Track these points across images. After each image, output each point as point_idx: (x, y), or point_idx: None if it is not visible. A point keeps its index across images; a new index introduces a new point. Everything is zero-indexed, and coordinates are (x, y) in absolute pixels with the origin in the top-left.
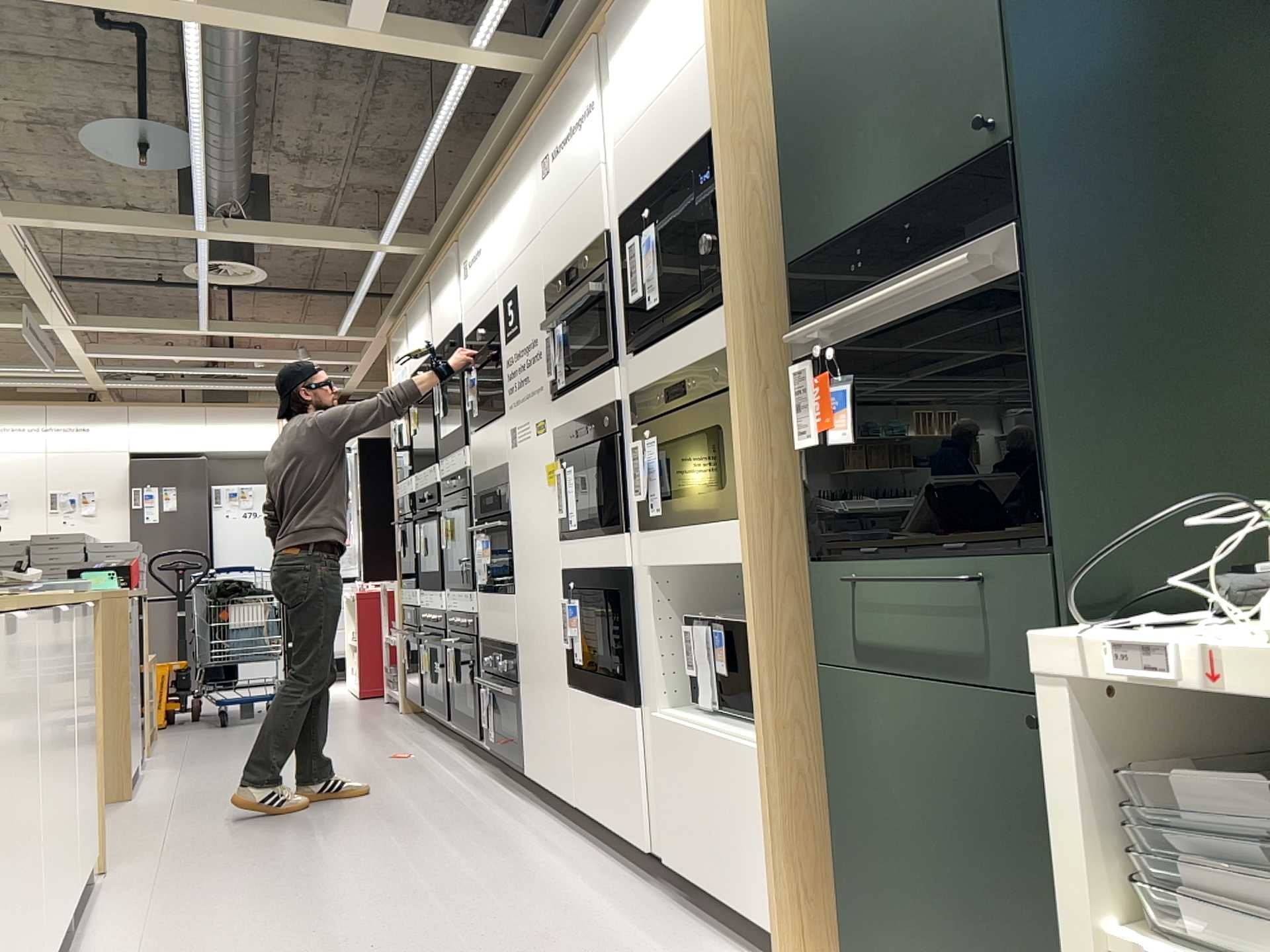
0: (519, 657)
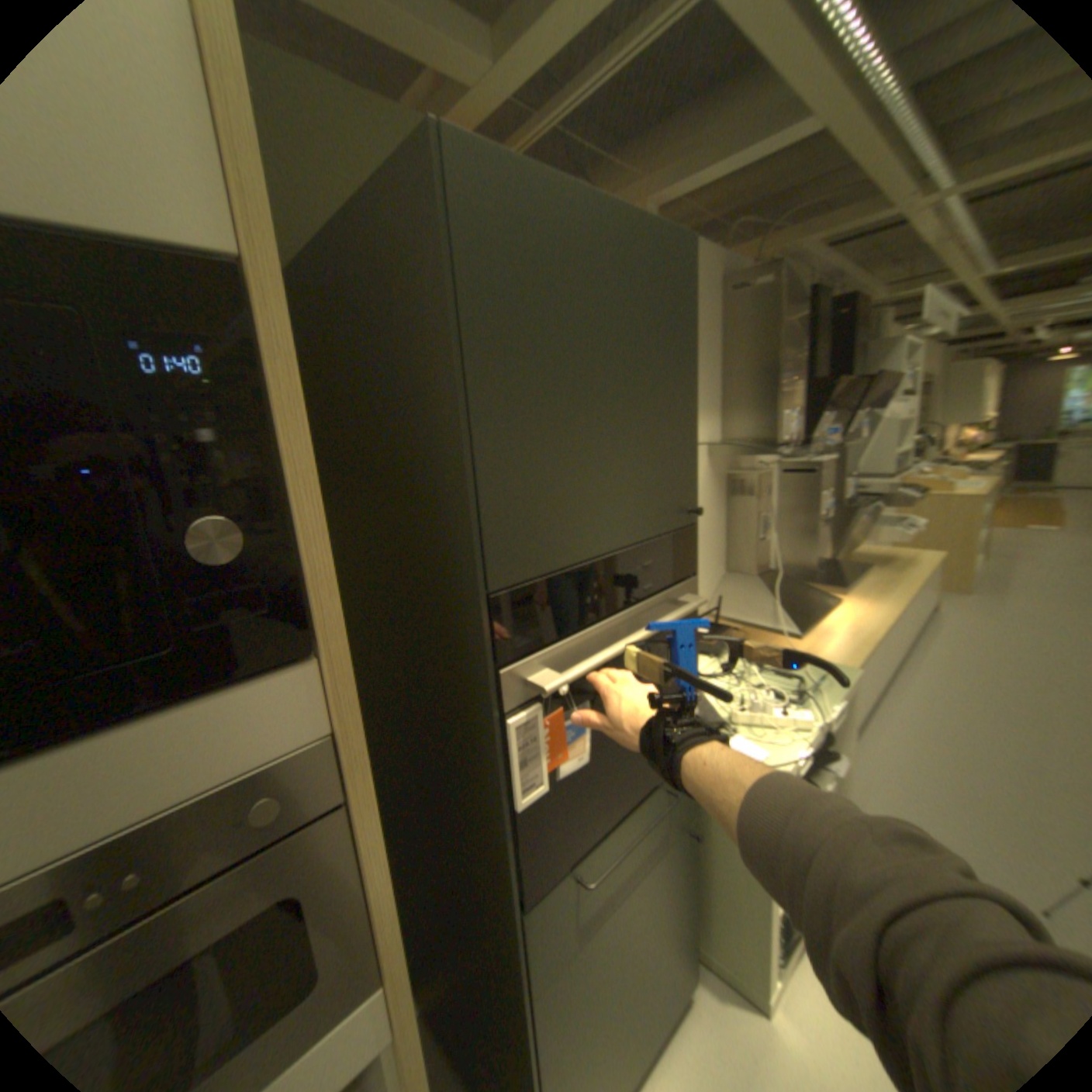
0: None
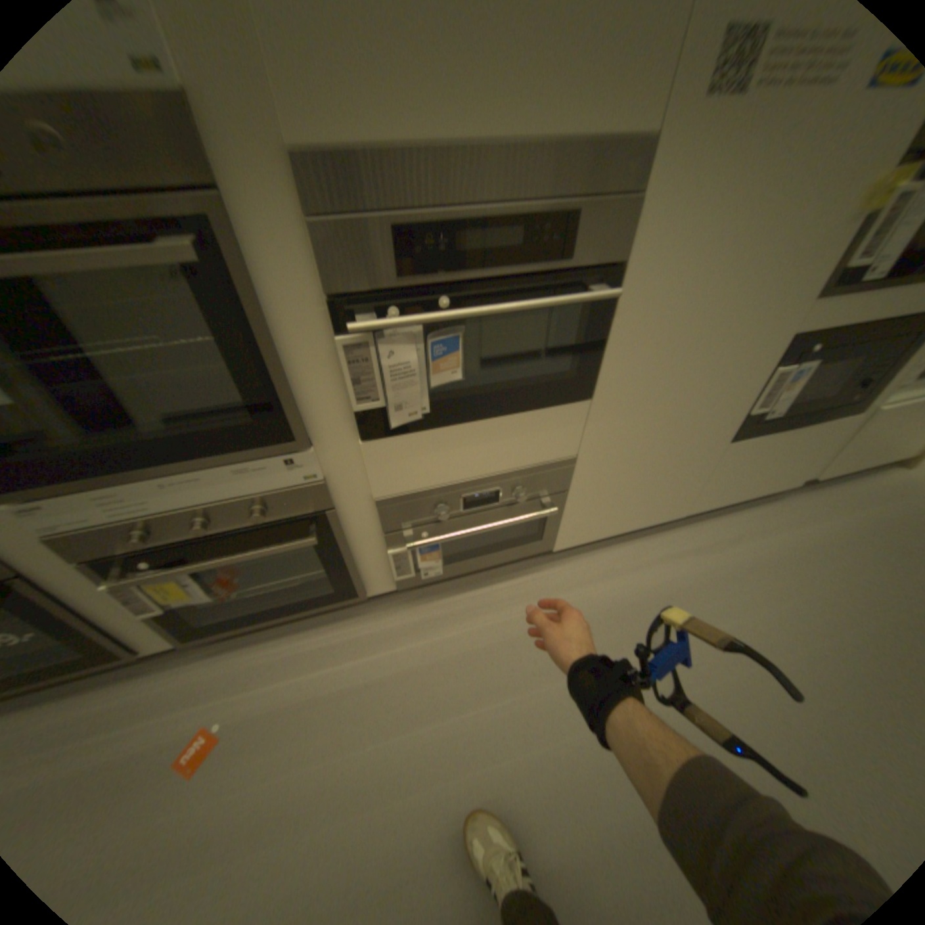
0: (579, 464)
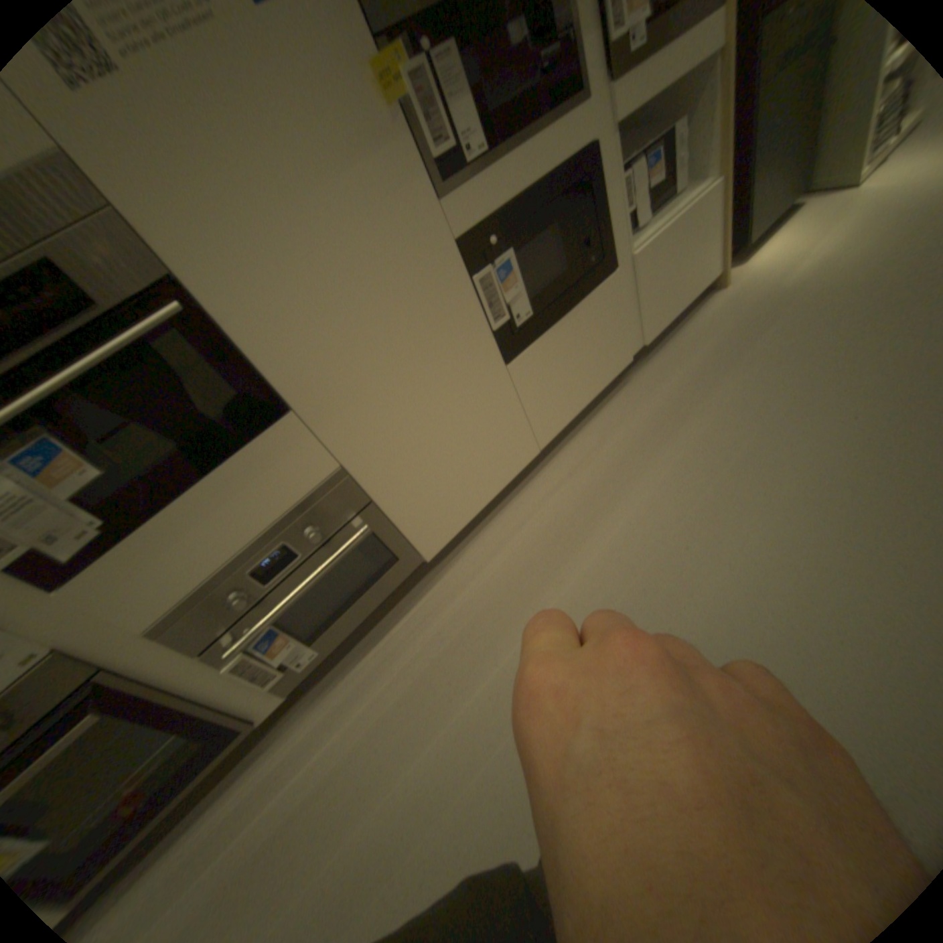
0: (355, 475)
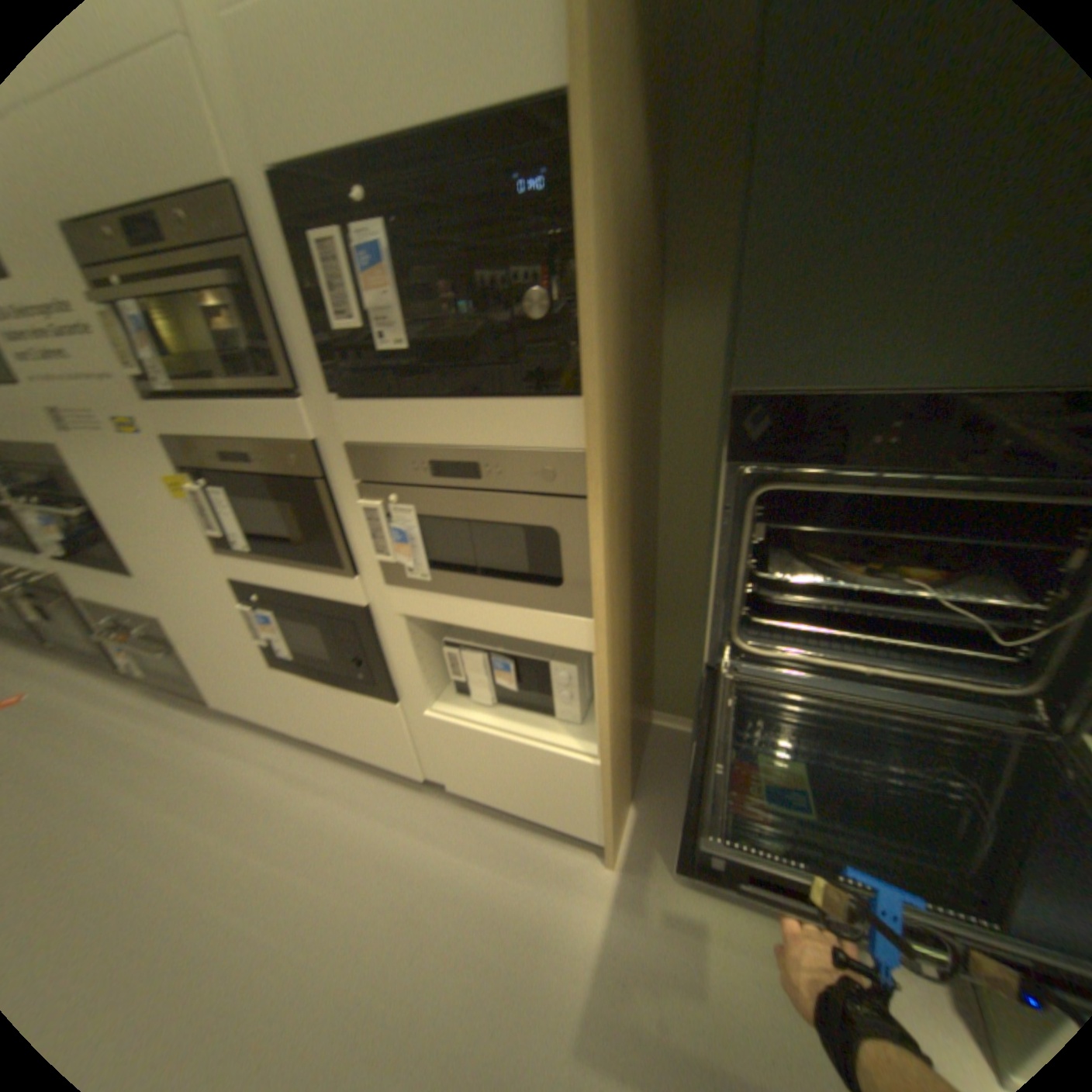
0: (158, 631)
